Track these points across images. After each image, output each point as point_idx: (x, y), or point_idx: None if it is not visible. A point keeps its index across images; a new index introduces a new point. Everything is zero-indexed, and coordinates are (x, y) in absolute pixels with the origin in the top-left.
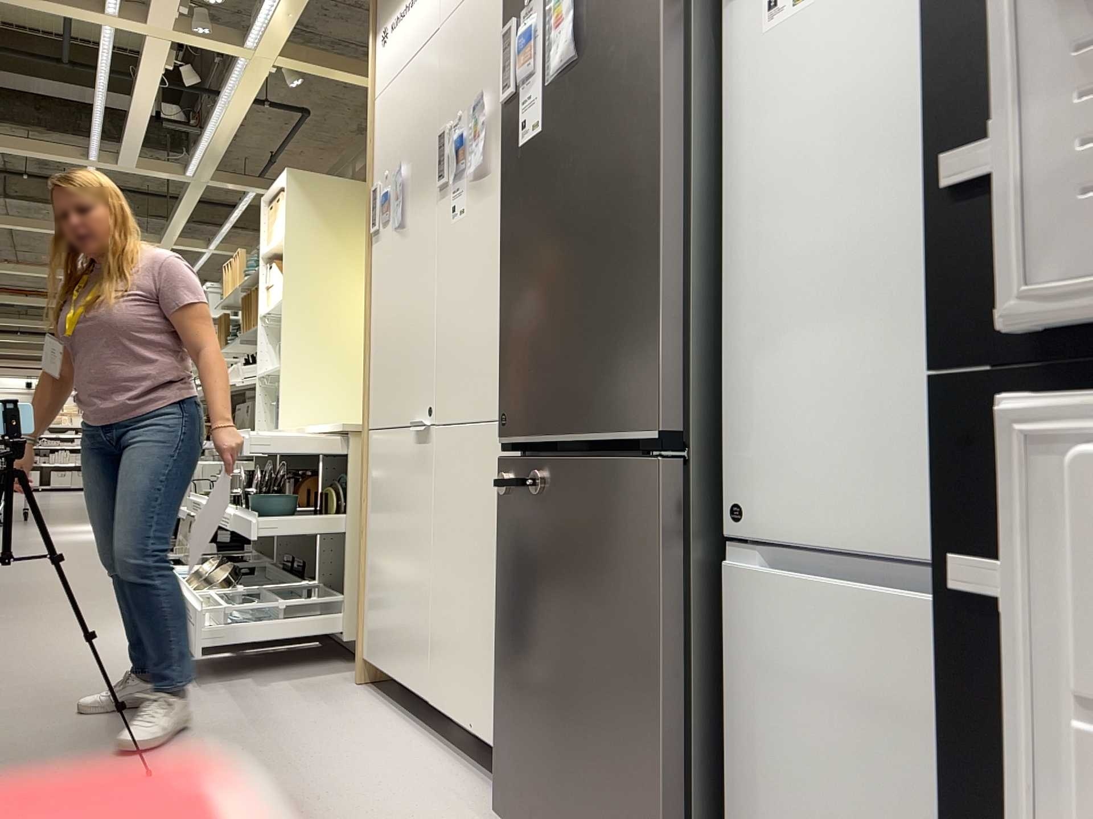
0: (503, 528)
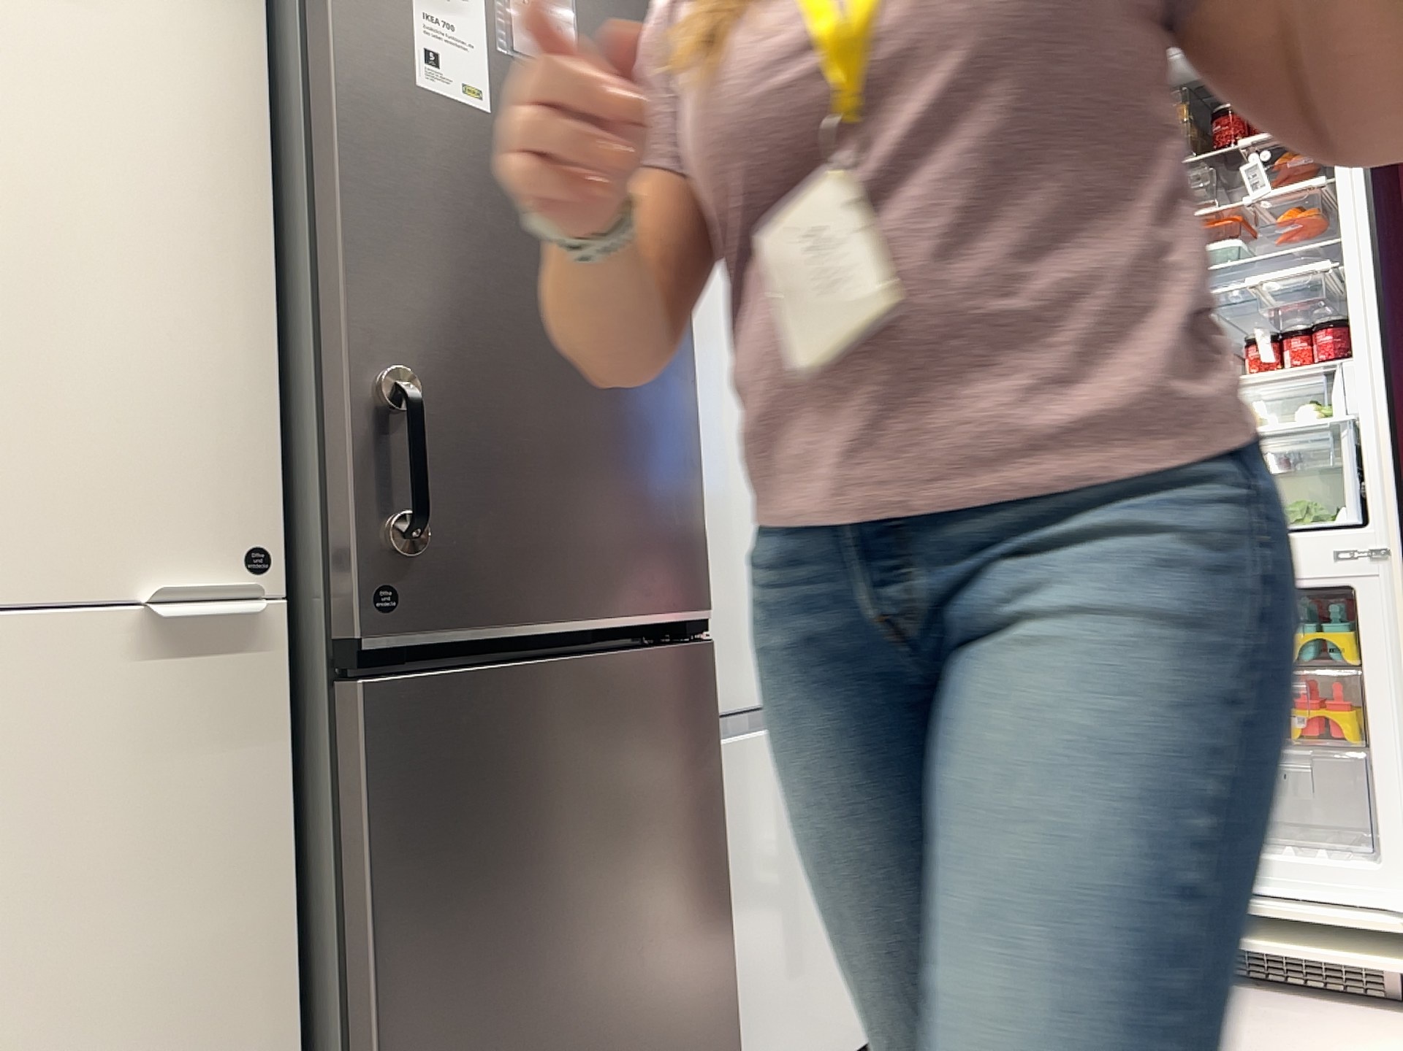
0: (388, 825)
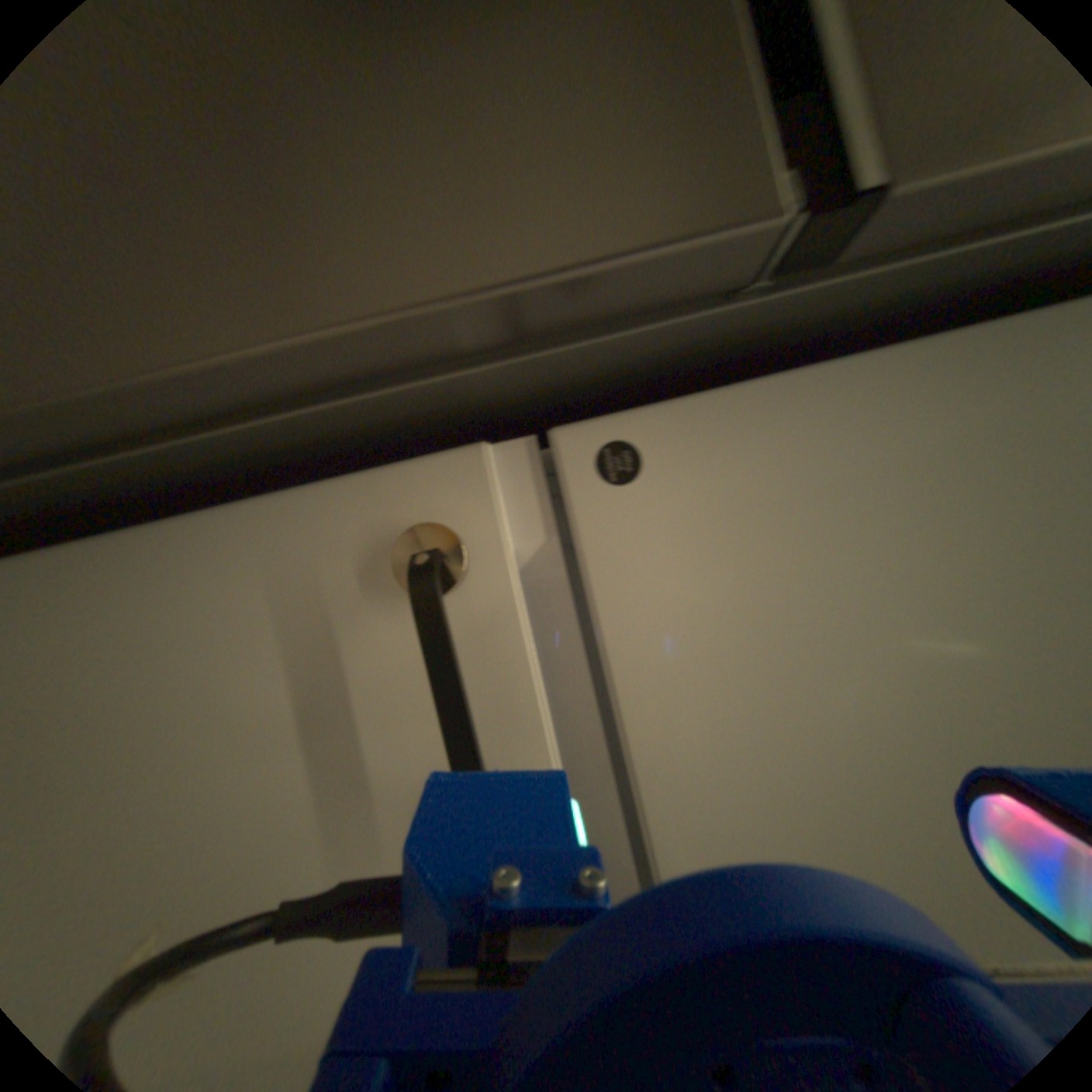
0: None
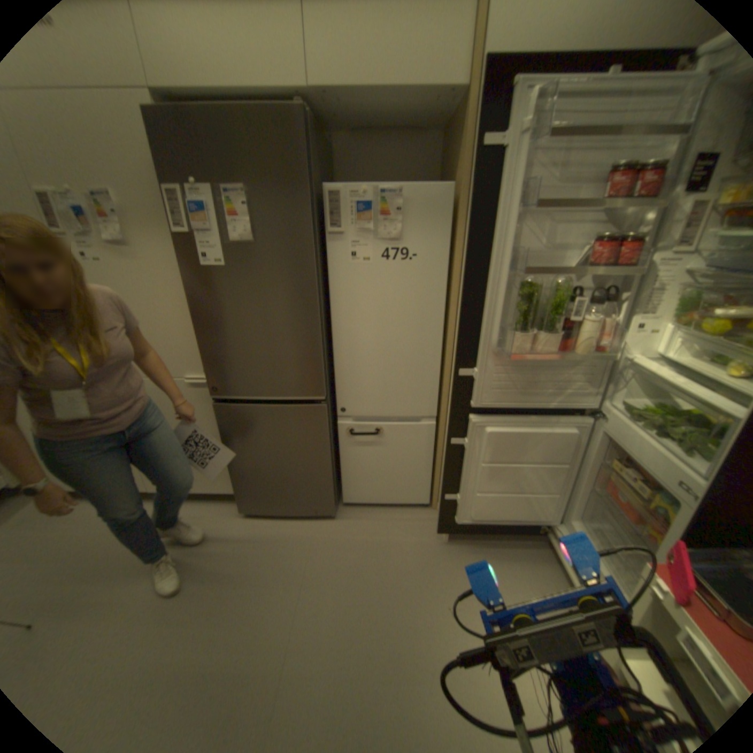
0: (223, 428)
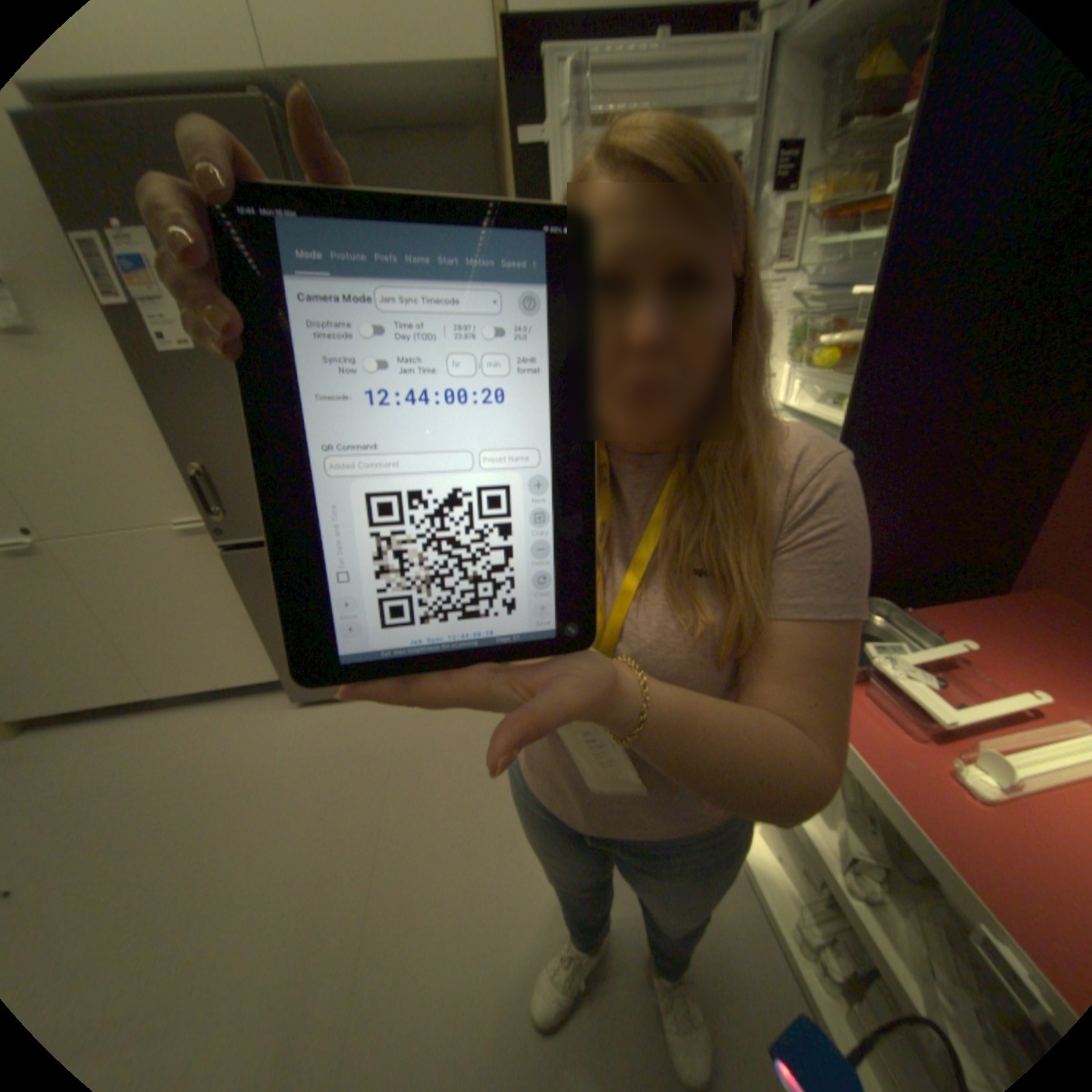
0: (242, 587)
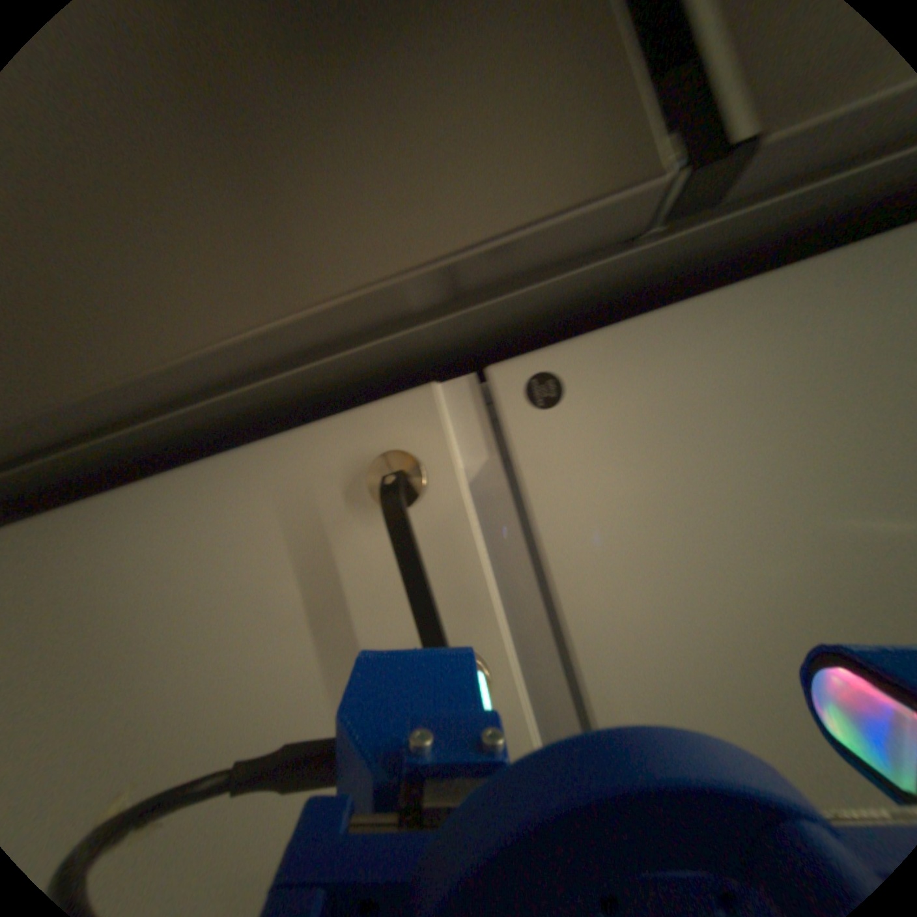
0: None
